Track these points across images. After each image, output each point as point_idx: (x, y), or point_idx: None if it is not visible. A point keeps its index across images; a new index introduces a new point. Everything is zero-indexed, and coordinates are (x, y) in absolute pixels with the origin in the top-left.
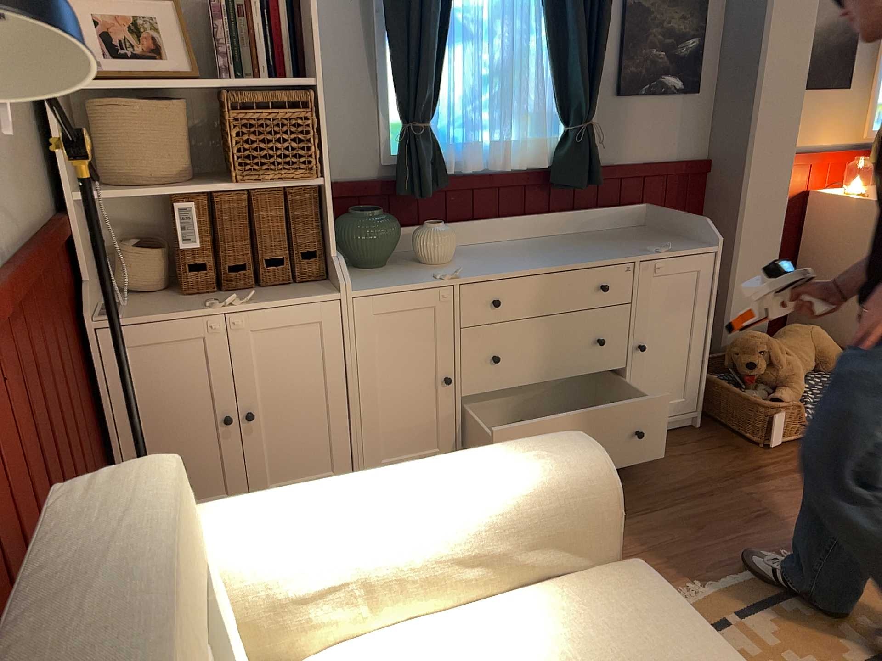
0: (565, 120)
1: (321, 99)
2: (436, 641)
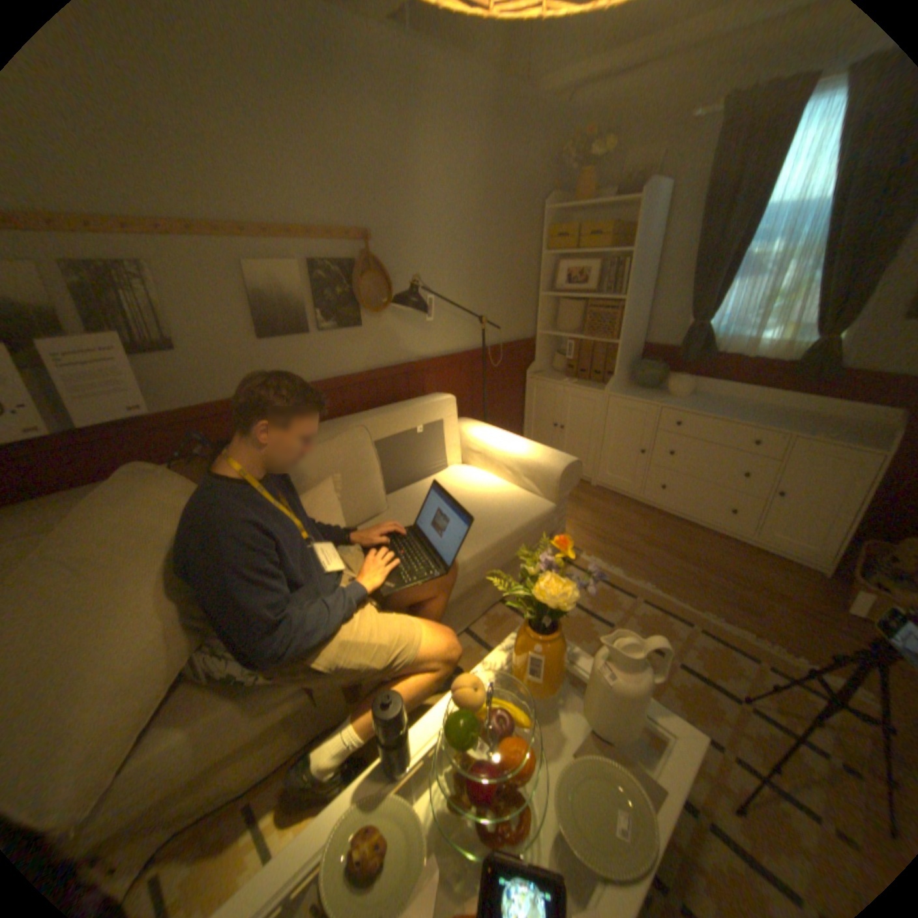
0: (819, 332)
1: (630, 307)
2: (488, 479)
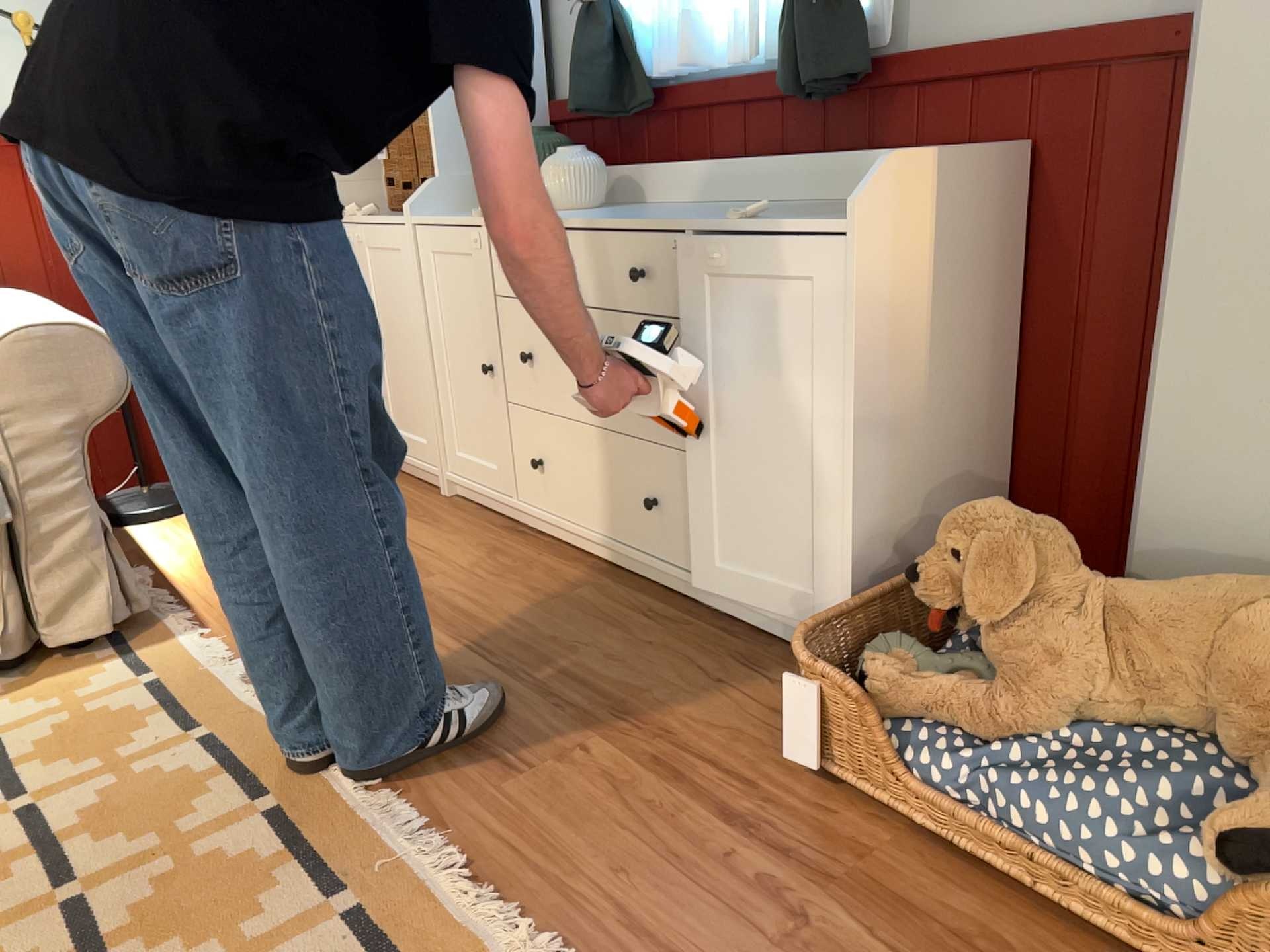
0: None
1: None
2: None
